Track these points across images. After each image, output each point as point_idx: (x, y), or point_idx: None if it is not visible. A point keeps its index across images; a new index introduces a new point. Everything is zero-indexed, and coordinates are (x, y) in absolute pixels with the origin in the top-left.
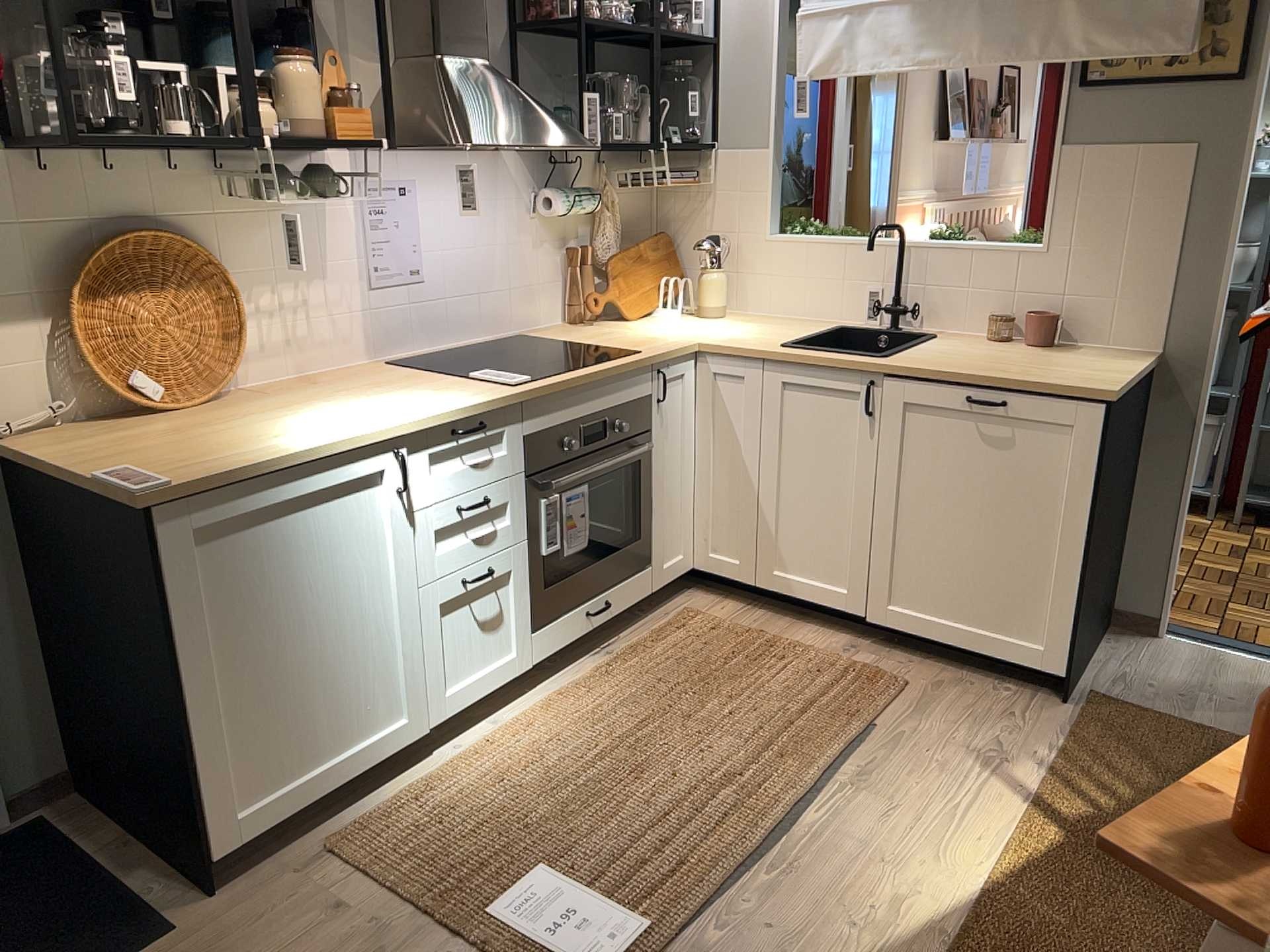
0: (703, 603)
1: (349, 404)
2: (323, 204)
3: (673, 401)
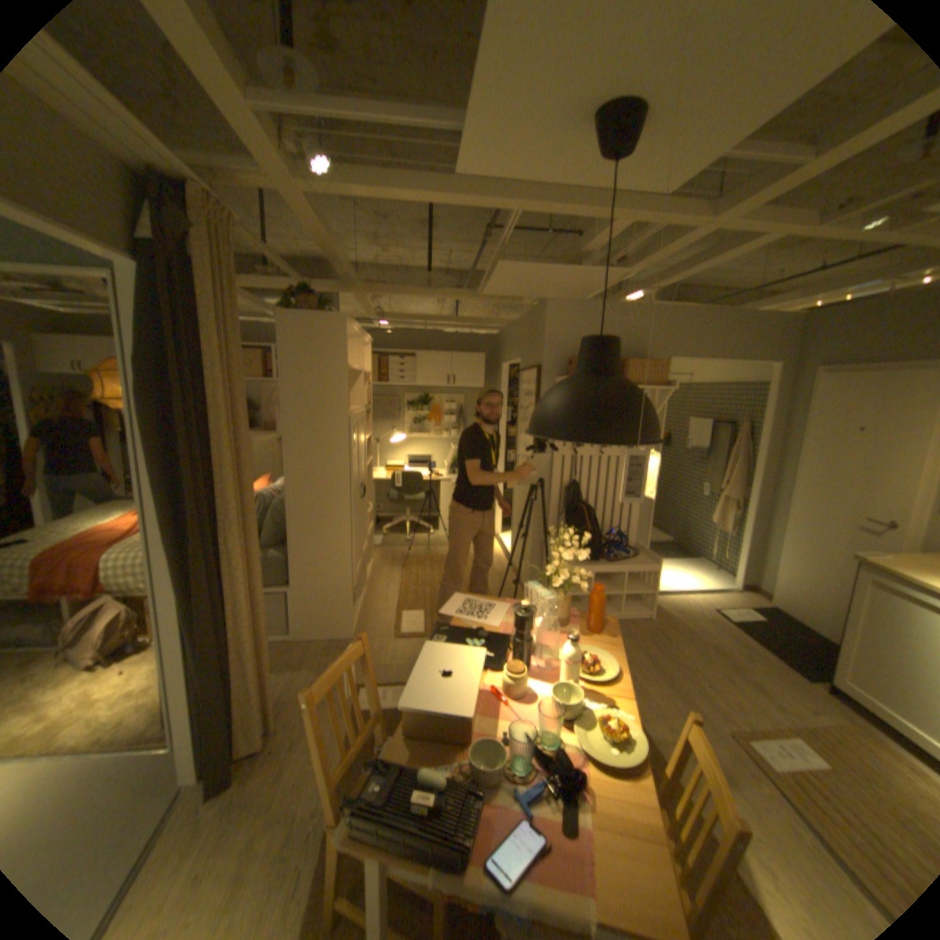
0: None
1: None
2: None
3: None
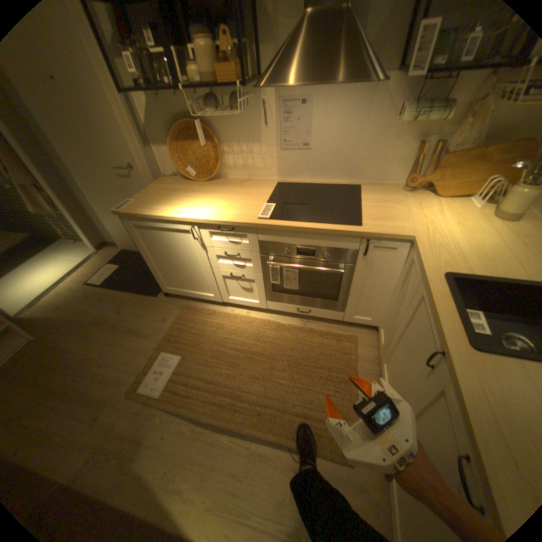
0: (367, 340)
1: (215, 199)
2: (259, 107)
3: (380, 257)
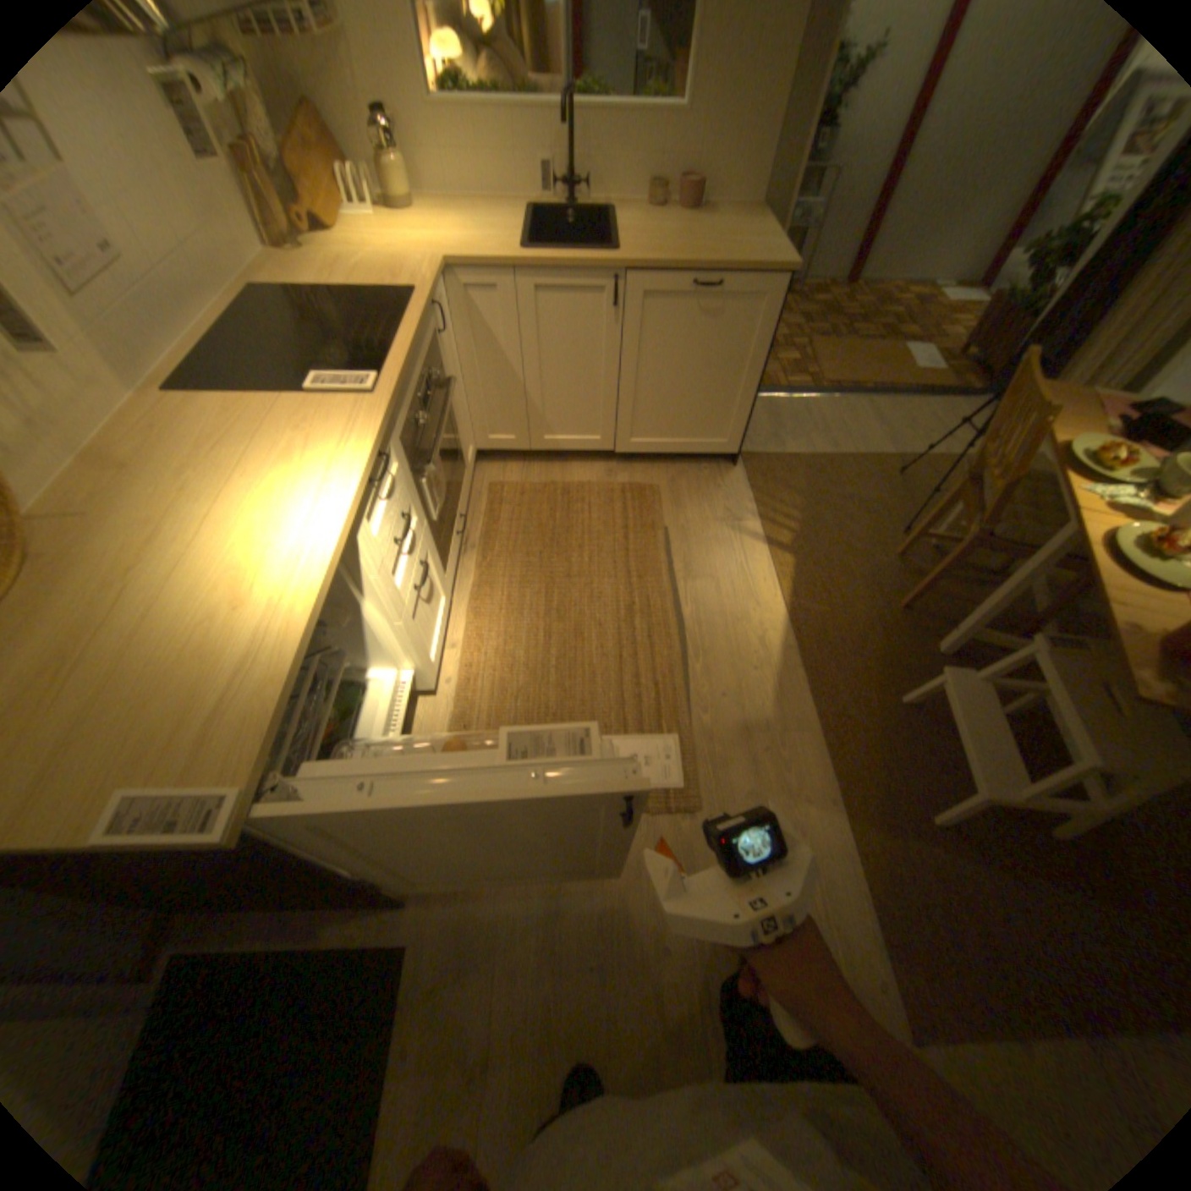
0: (492, 474)
1: (230, 493)
2: None
3: (440, 328)
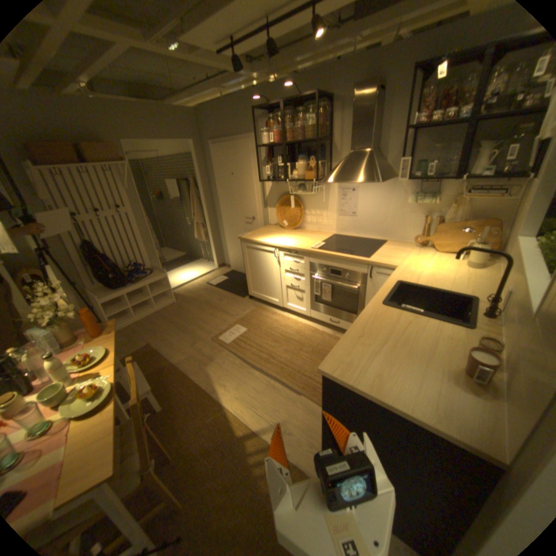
0: None
1: (292, 238)
2: (328, 191)
3: (381, 282)
